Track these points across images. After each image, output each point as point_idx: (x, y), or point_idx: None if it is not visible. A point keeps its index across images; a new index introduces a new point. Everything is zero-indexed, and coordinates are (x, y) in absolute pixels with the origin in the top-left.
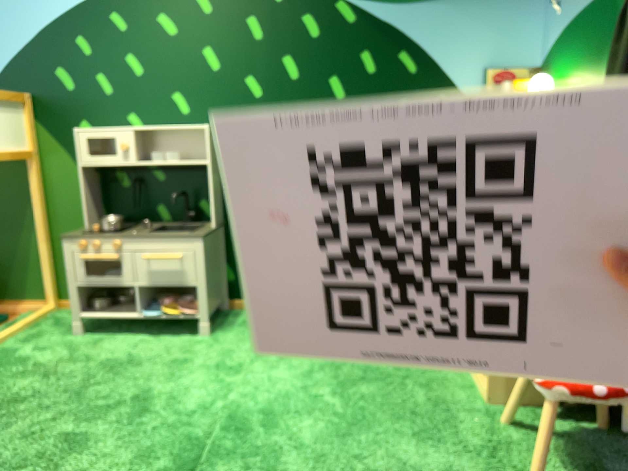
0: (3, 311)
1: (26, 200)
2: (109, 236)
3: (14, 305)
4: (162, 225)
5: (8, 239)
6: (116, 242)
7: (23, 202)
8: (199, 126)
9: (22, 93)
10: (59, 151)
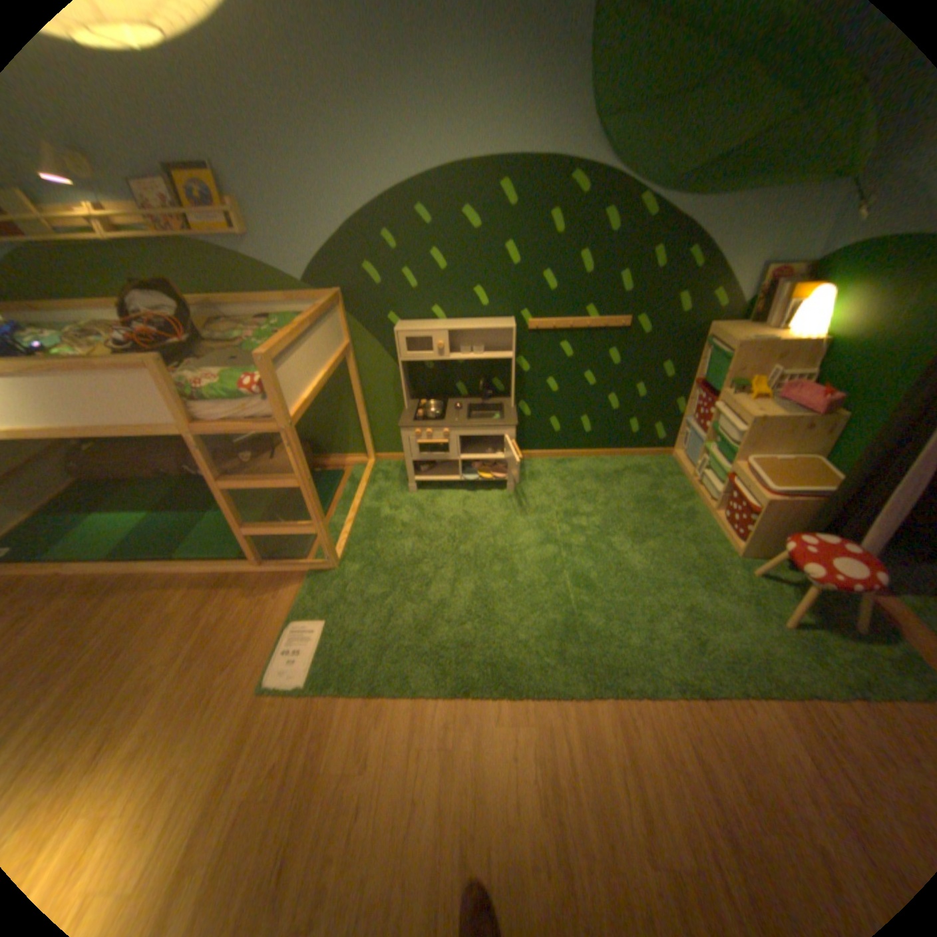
0: (335, 465)
1: (344, 381)
2: (439, 427)
3: (341, 459)
4: (467, 405)
5: (331, 411)
6: (445, 431)
7: (341, 383)
8: (496, 319)
9: (336, 293)
10: (370, 341)
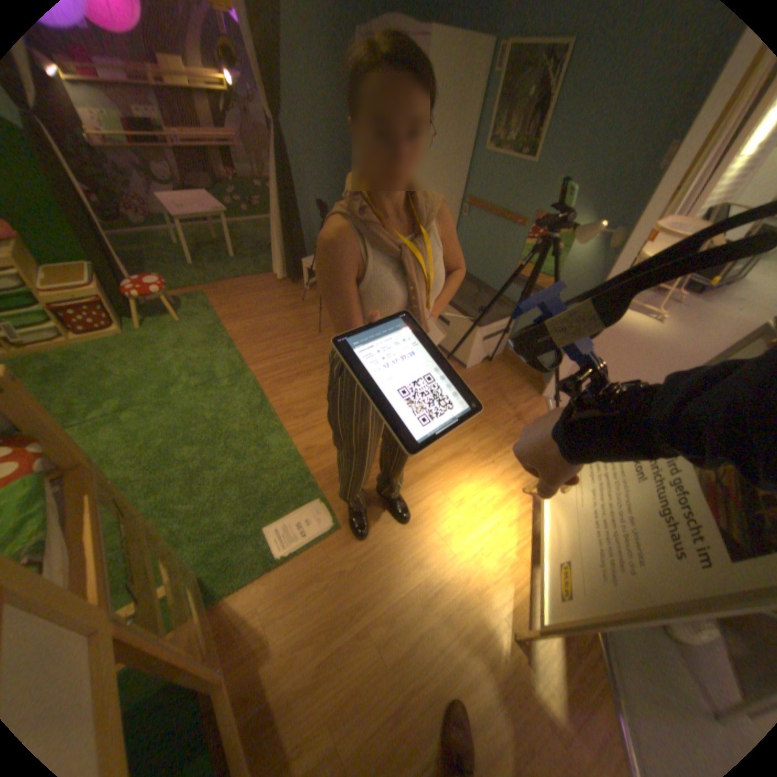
0: None
1: None
2: None
3: None
4: None
5: None
6: None
7: None
8: None
9: None
10: None
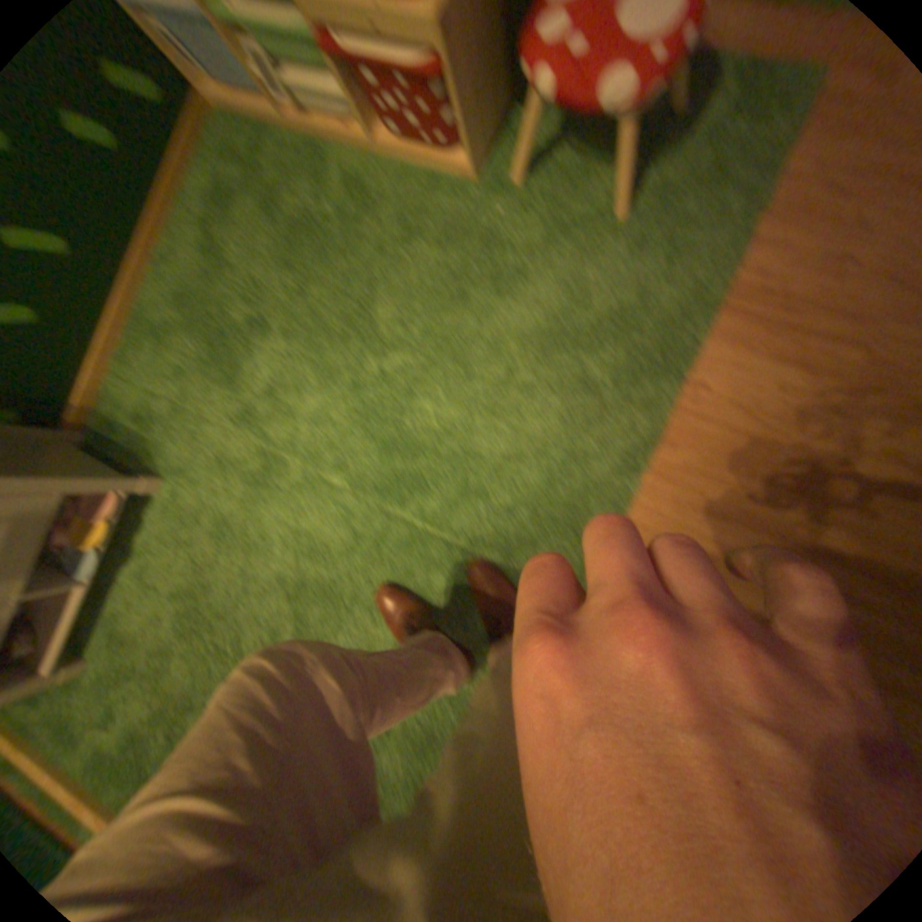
0: None
1: None
2: None
3: None
4: None
5: None
6: None
7: None
8: None
9: None
10: None
